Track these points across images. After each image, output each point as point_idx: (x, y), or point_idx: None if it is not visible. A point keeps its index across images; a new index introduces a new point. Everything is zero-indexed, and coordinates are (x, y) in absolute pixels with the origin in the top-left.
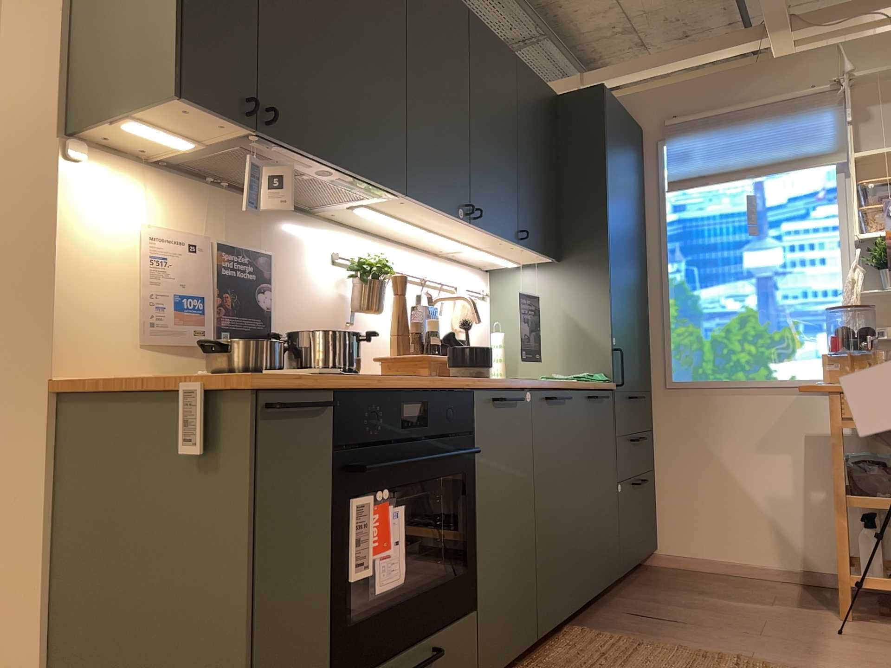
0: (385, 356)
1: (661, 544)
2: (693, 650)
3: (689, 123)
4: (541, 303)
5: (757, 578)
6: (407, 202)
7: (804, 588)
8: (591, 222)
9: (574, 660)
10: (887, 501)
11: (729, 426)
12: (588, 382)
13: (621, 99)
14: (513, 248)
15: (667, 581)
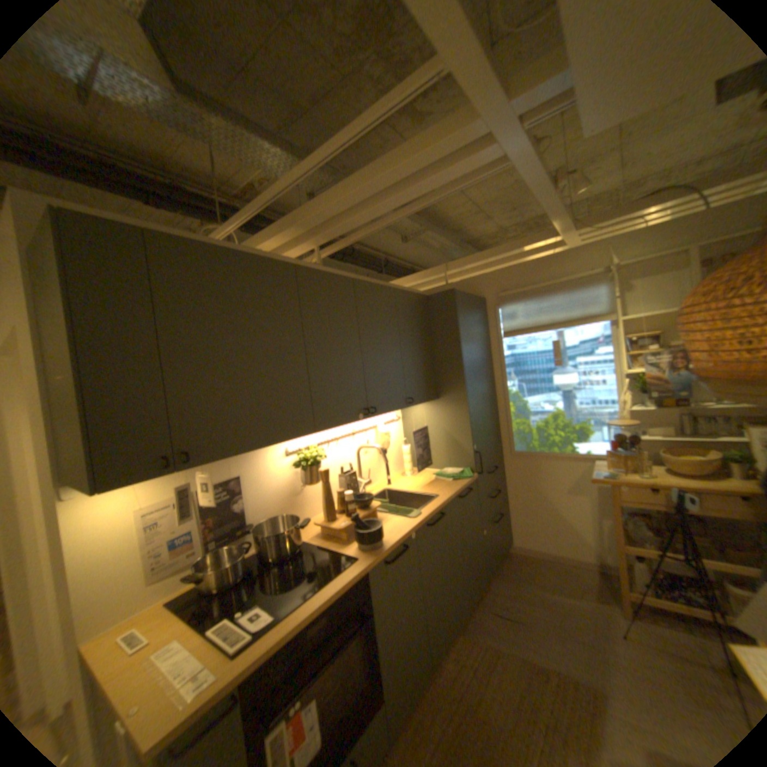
0: (321, 522)
1: (514, 542)
2: (529, 665)
3: (513, 294)
4: (429, 423)
5: (571, 568)
6: (320, 430)
7: (600, 578)
8: (454, 376)
9: (456, 680)
10: (652, 554)
11: (550, 479)
12: (459, 480)
13: (471, 279)
14: (404, 406)
15: (518, 573)
